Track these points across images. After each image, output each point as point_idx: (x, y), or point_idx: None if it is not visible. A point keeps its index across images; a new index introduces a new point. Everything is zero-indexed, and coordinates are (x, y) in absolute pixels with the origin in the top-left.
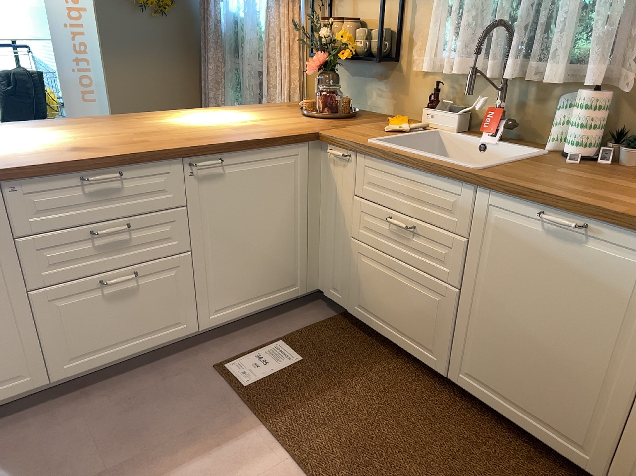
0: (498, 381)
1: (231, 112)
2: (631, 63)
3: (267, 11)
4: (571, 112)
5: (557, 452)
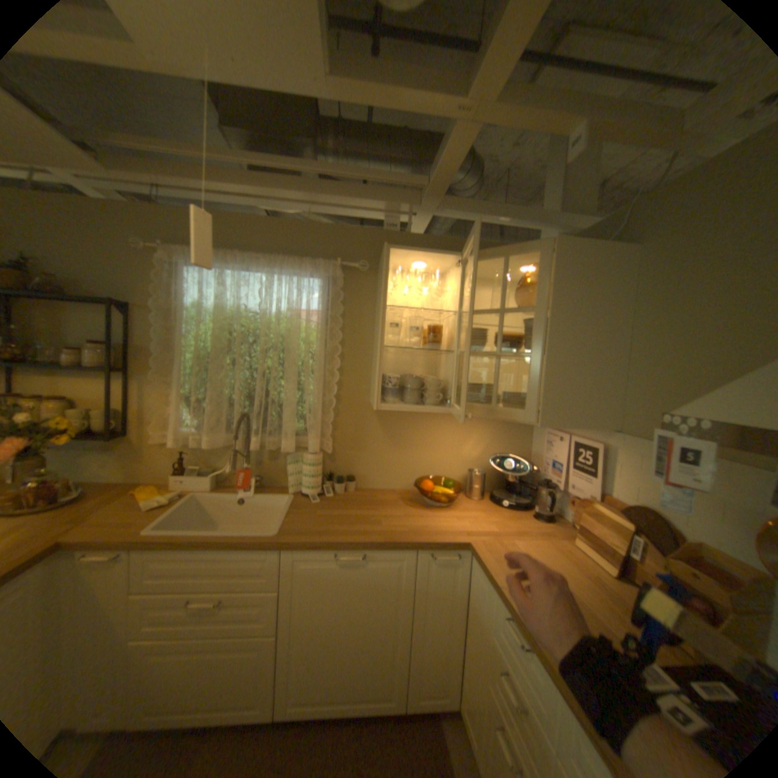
0: (322, 693)
1: None
2: (329, 434)
3: None
4: (300, 465)
5: (374, 716)
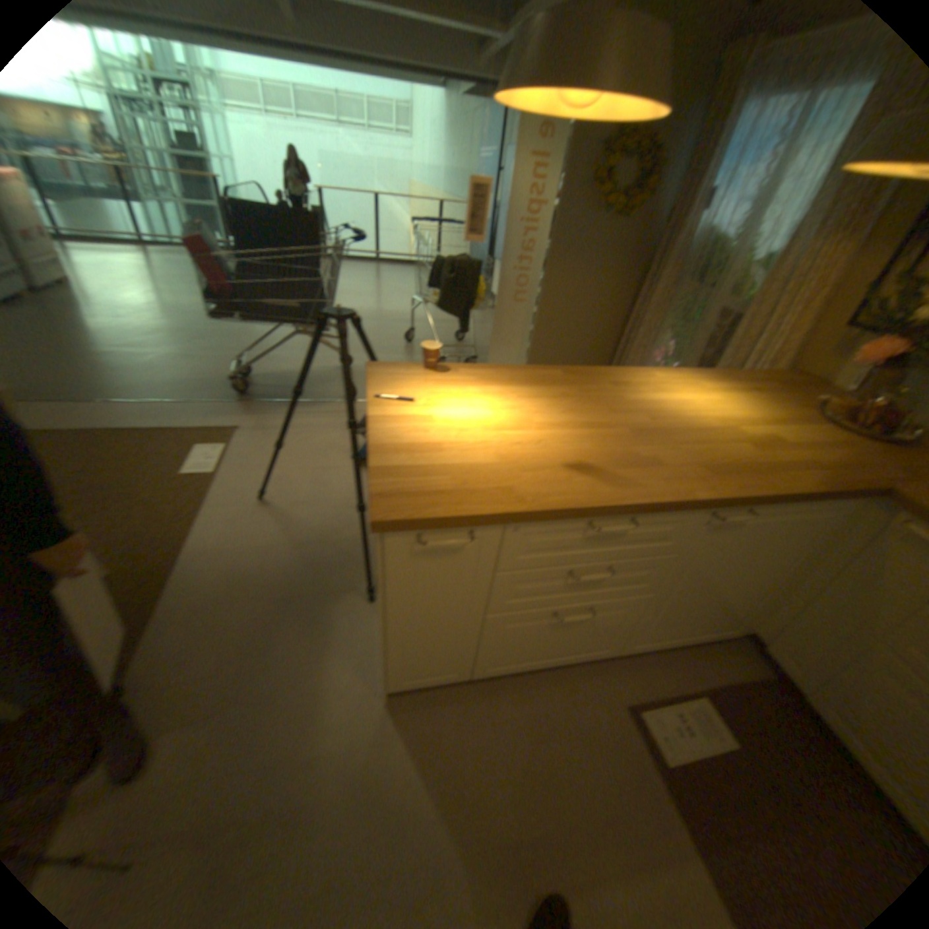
0: None
1: (718, 387)
2: None
3: (788, 238)
4: None
5: None
